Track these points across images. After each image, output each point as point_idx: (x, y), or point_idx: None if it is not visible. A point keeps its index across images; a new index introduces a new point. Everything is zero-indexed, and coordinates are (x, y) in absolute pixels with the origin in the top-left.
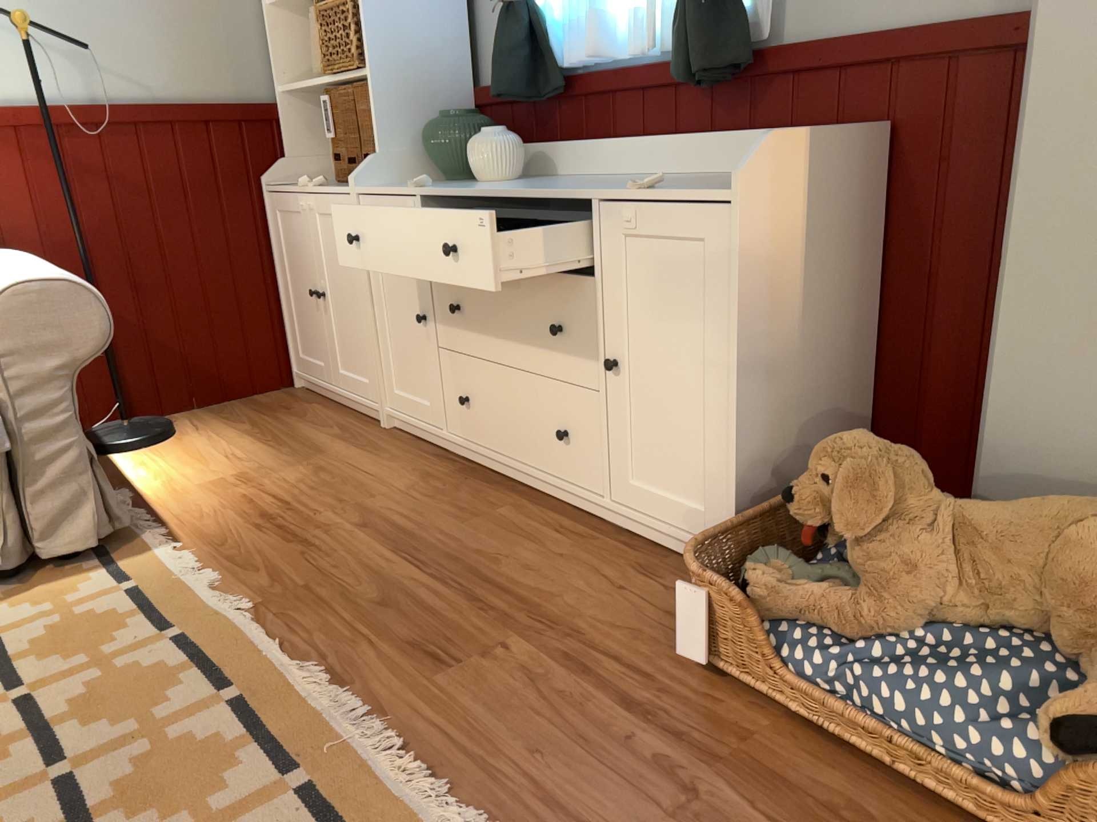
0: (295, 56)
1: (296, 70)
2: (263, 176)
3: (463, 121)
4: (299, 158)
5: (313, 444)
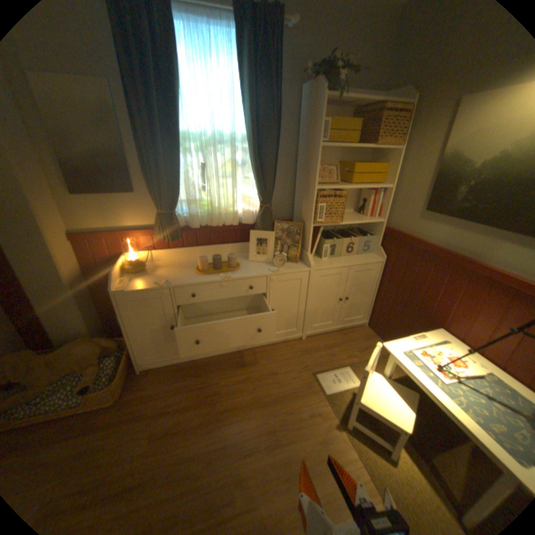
0: None
1: None
2: None
3: None
4: None
5: None
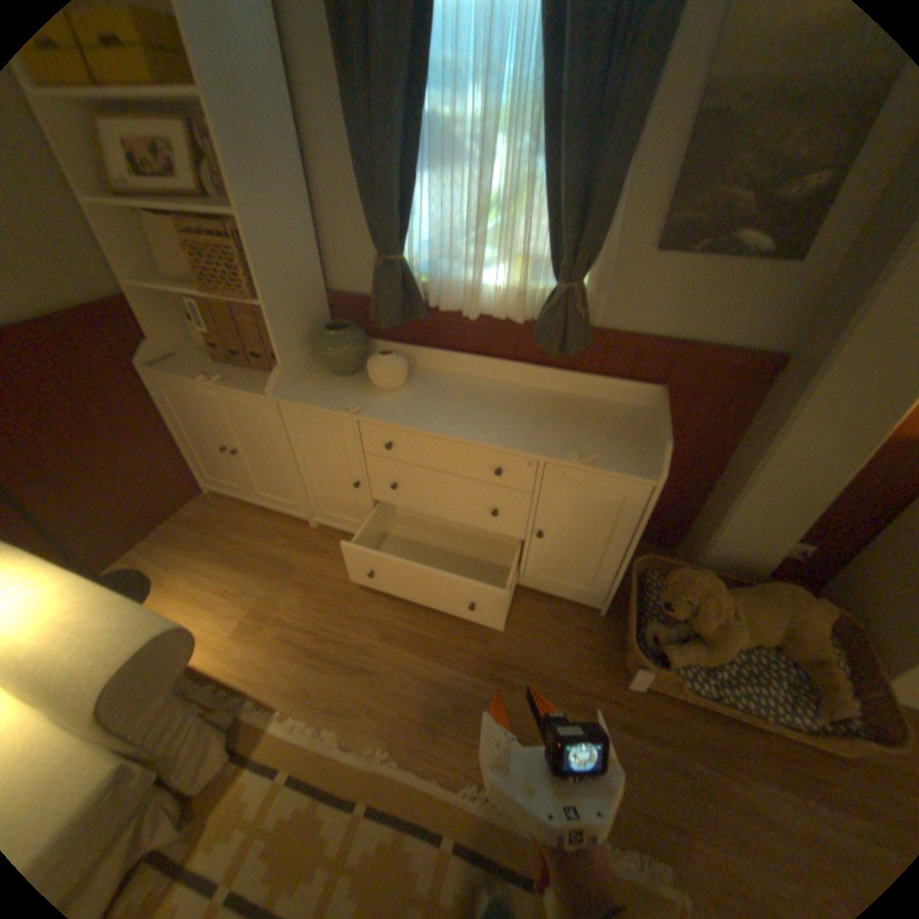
0: (128, 244)
1: (134, 257)
2: (131, 356)
3: (353, 338)
4: (159, 333)
5: (277, 559)
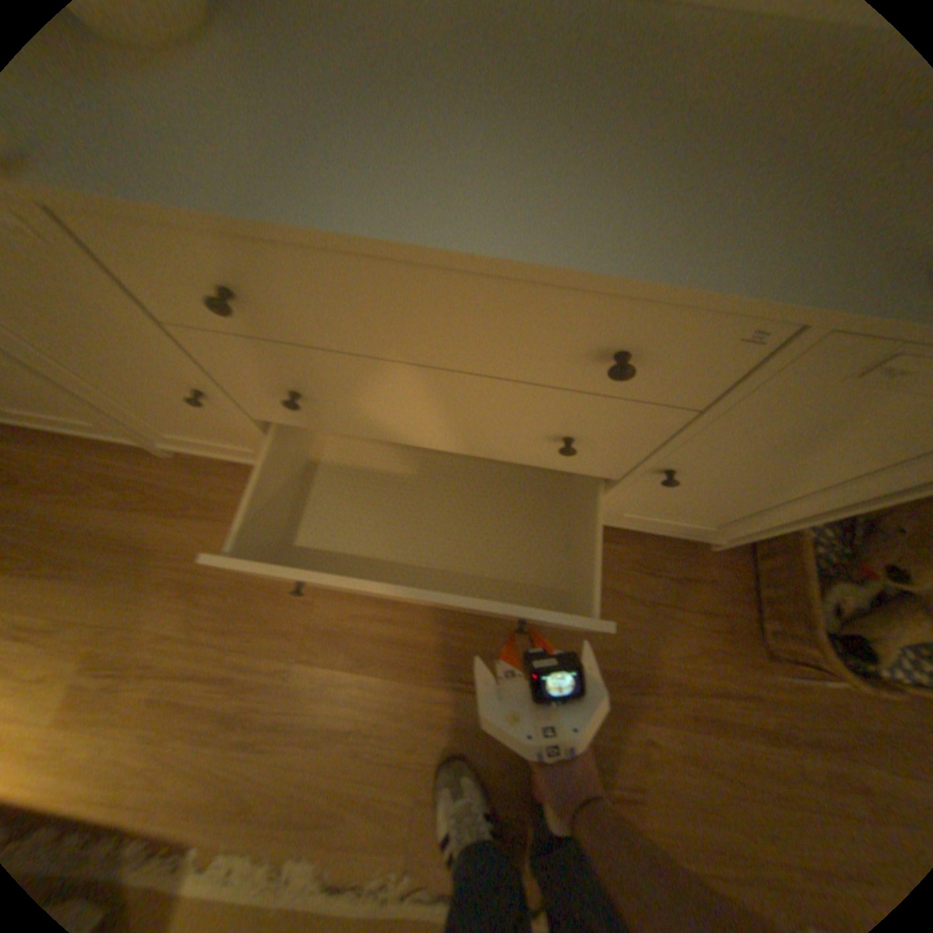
0: None
1: None
2: None
3: None
4: None
5: (106, 537)
